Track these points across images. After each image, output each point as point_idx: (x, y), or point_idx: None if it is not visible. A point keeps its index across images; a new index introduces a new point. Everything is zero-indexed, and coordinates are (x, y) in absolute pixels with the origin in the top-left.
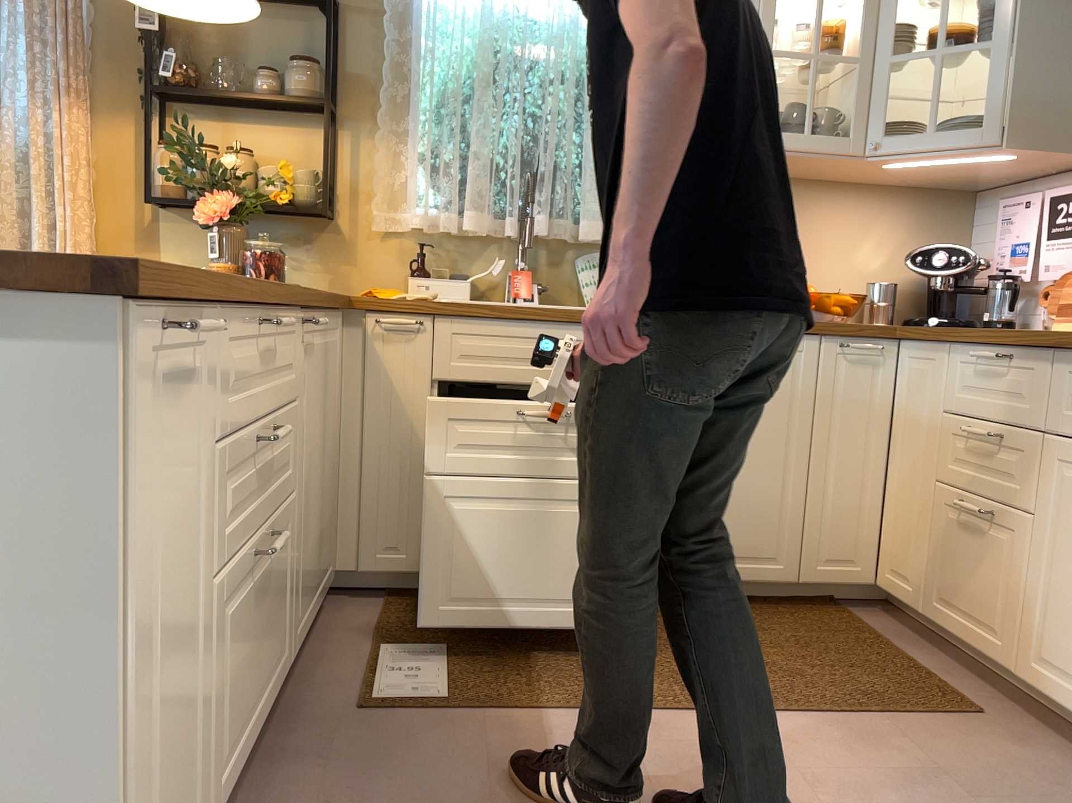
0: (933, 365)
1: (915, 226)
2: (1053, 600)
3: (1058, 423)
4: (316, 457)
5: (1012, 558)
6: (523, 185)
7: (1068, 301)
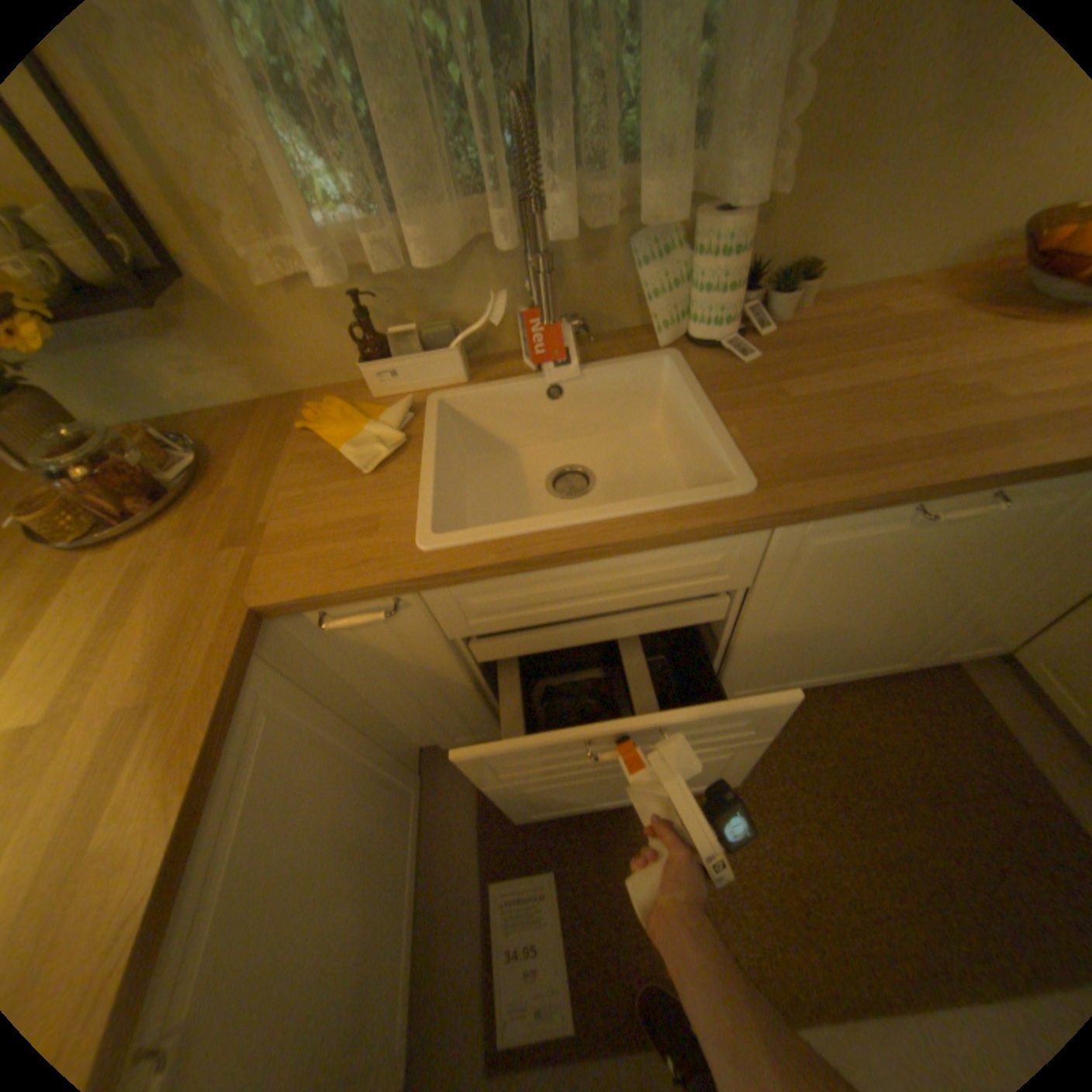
0: None
1: None
2: None
3: None
4: (325, 917)
5: None
6: (505, 91)
7: None
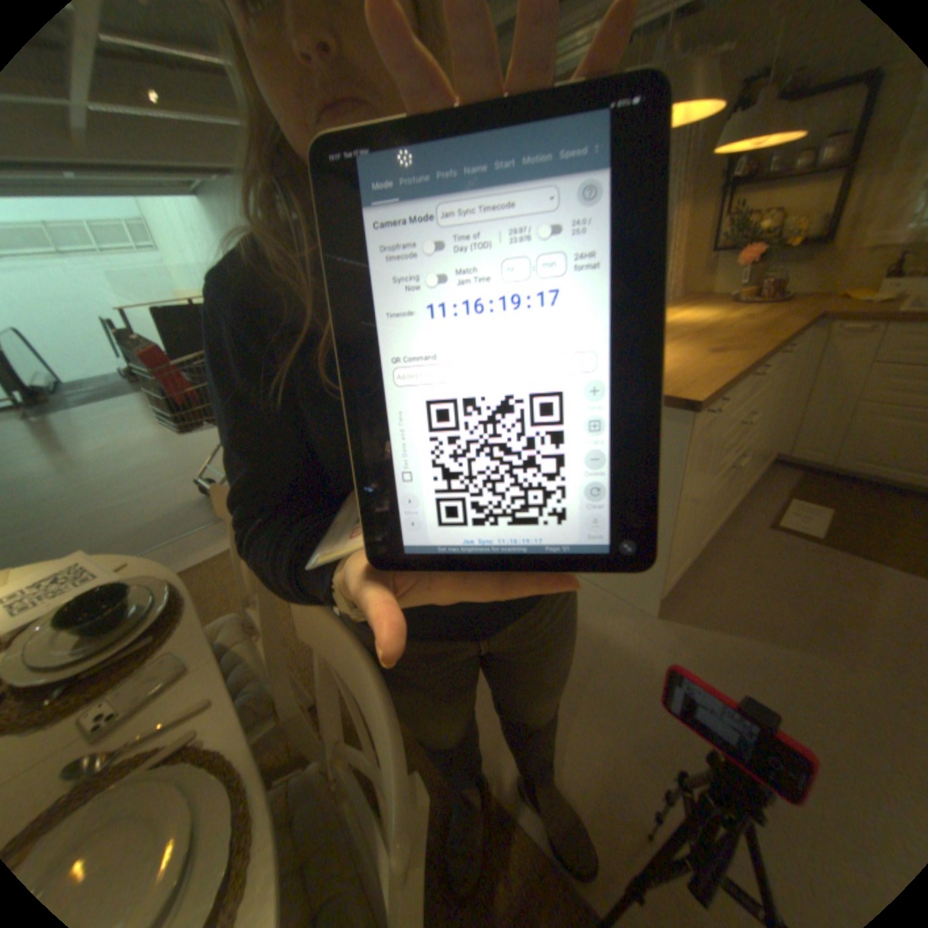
0: None
1: None
2: None
3: None
4: (778, 408)
5: None
6: None
7: None
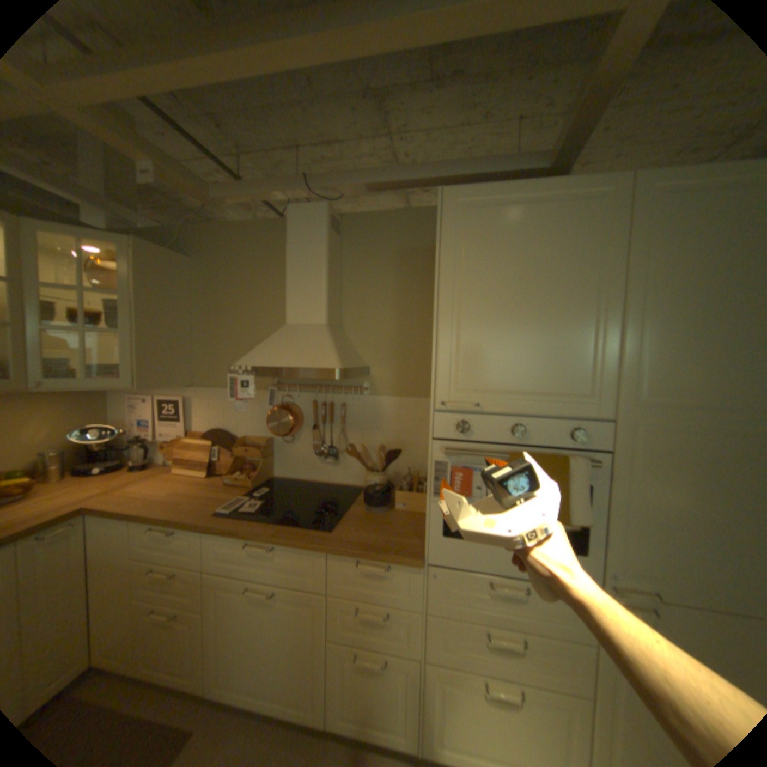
0: (115, 533)
1: (68, 410)
2: (219, 656)
3: (208, 569)
4: None
5: (190, 638)
6: None
7: (177, 458)
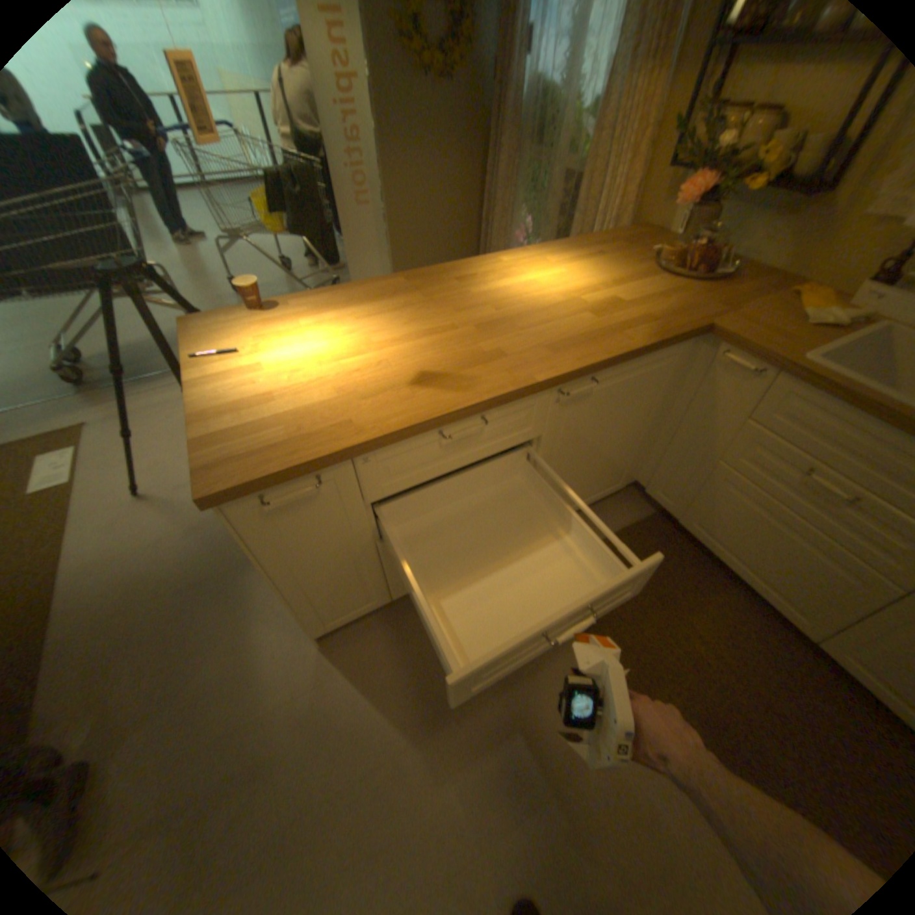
0: None
1: None
2: None
3: None
4: (595, 446)
5: None
6: None
7: None
